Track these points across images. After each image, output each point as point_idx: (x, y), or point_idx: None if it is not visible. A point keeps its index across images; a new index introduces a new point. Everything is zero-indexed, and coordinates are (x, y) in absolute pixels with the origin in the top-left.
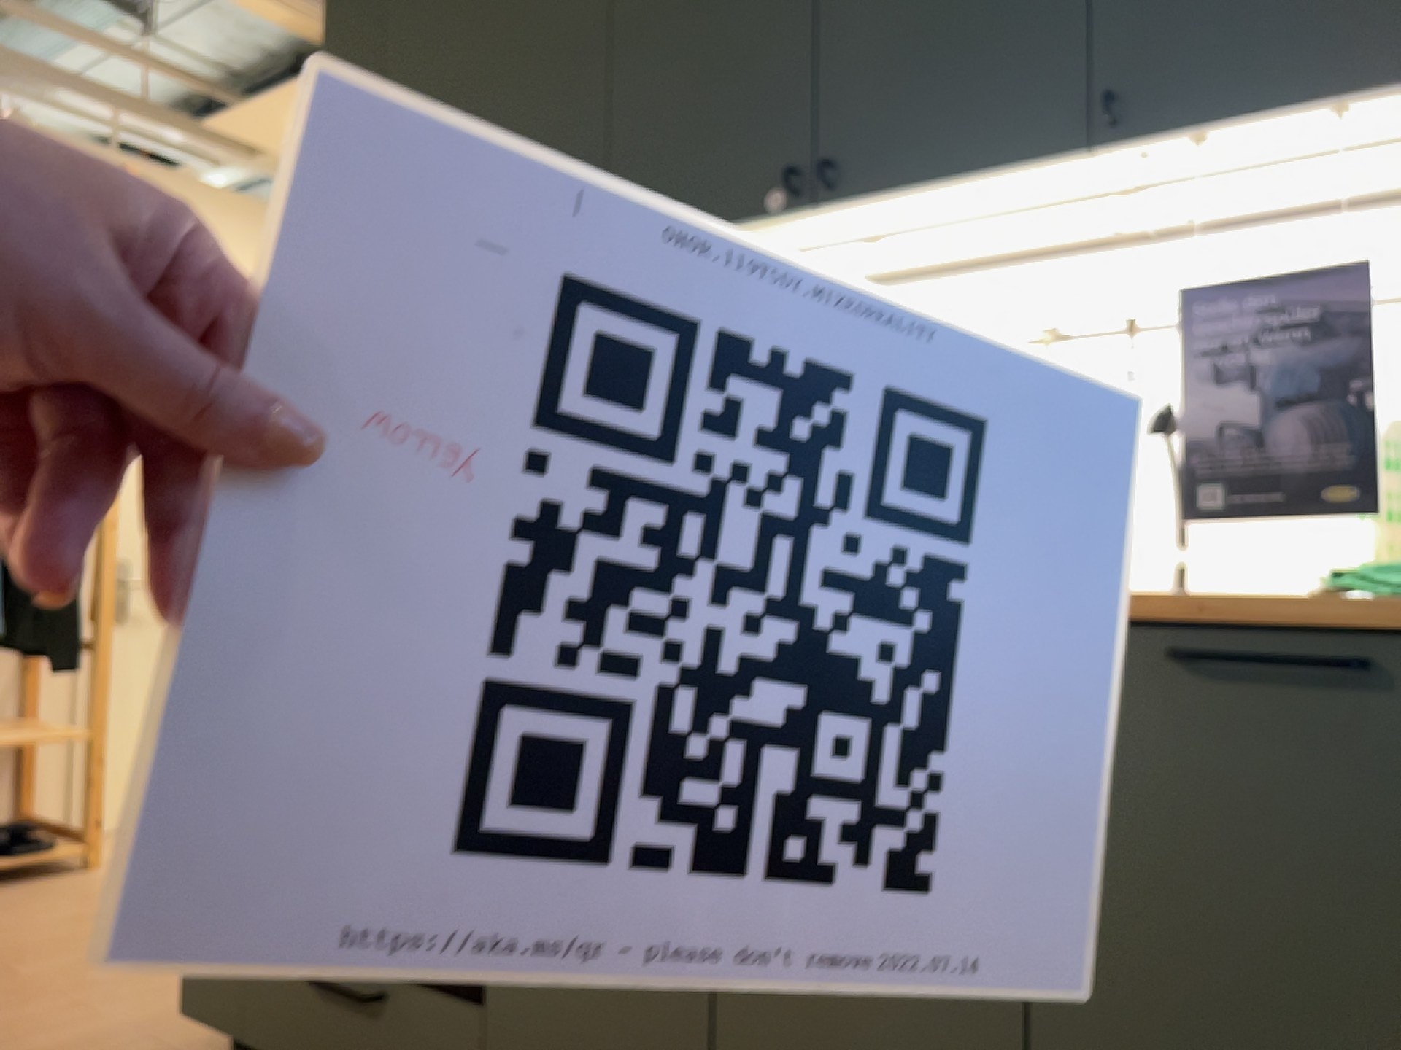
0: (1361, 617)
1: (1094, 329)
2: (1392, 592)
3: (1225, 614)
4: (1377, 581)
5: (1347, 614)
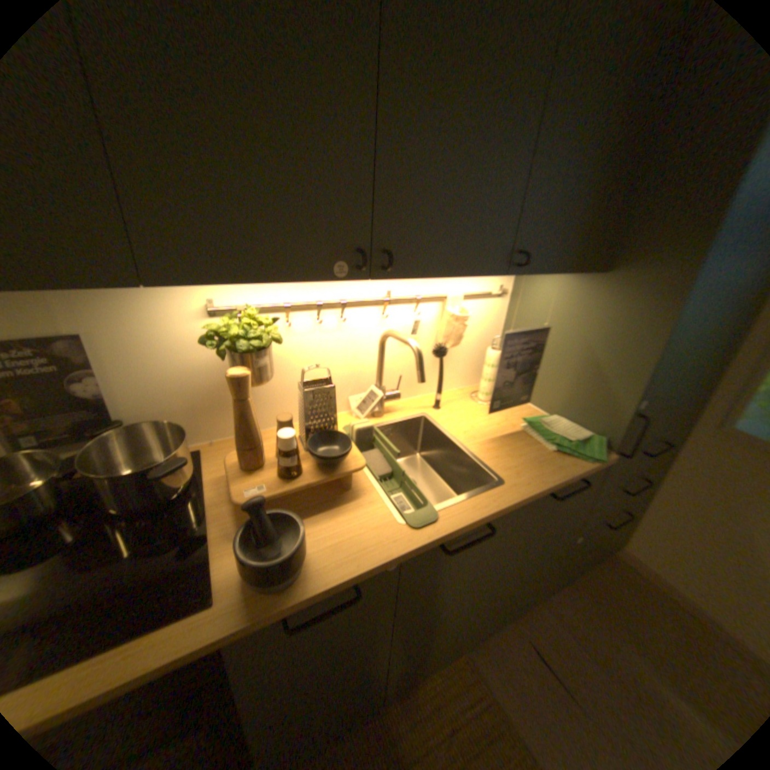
0: (583, 469)
1: (401, 299)
2: (584, 458)
3: (568, 483)
4: (574, 451)
5: (590, 474)
